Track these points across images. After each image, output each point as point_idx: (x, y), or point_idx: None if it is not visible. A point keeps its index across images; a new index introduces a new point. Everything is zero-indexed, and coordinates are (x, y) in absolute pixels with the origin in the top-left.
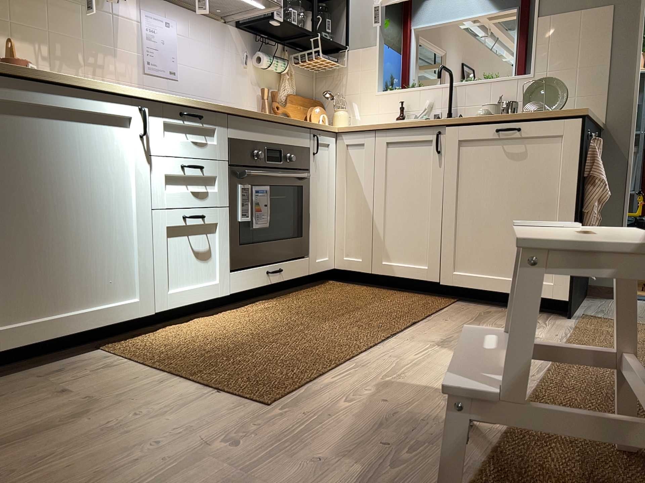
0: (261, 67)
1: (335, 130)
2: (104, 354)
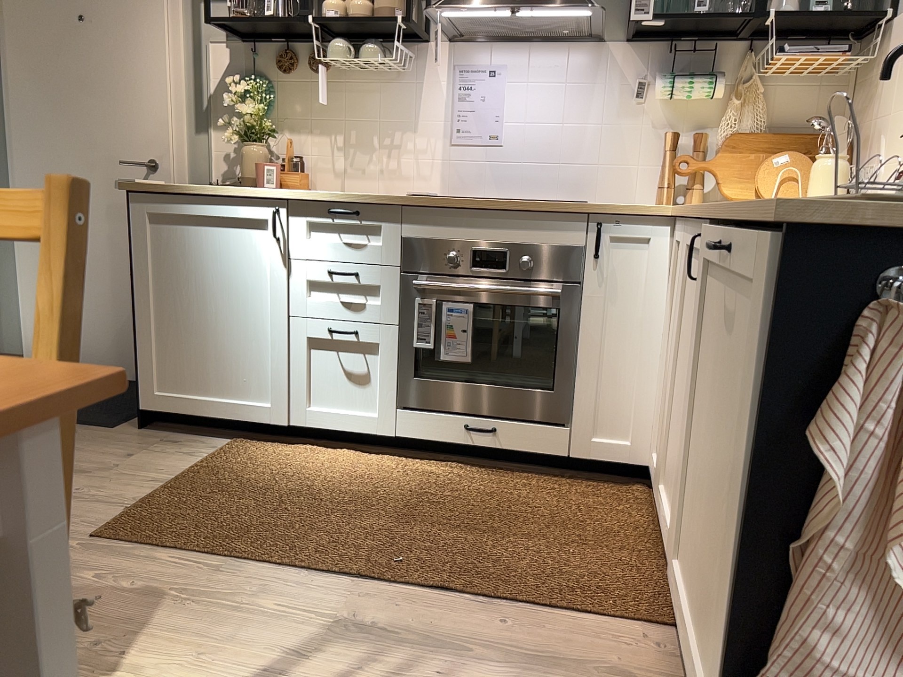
0: (652, 98)
1: (666, 215)
2: (211, 445)
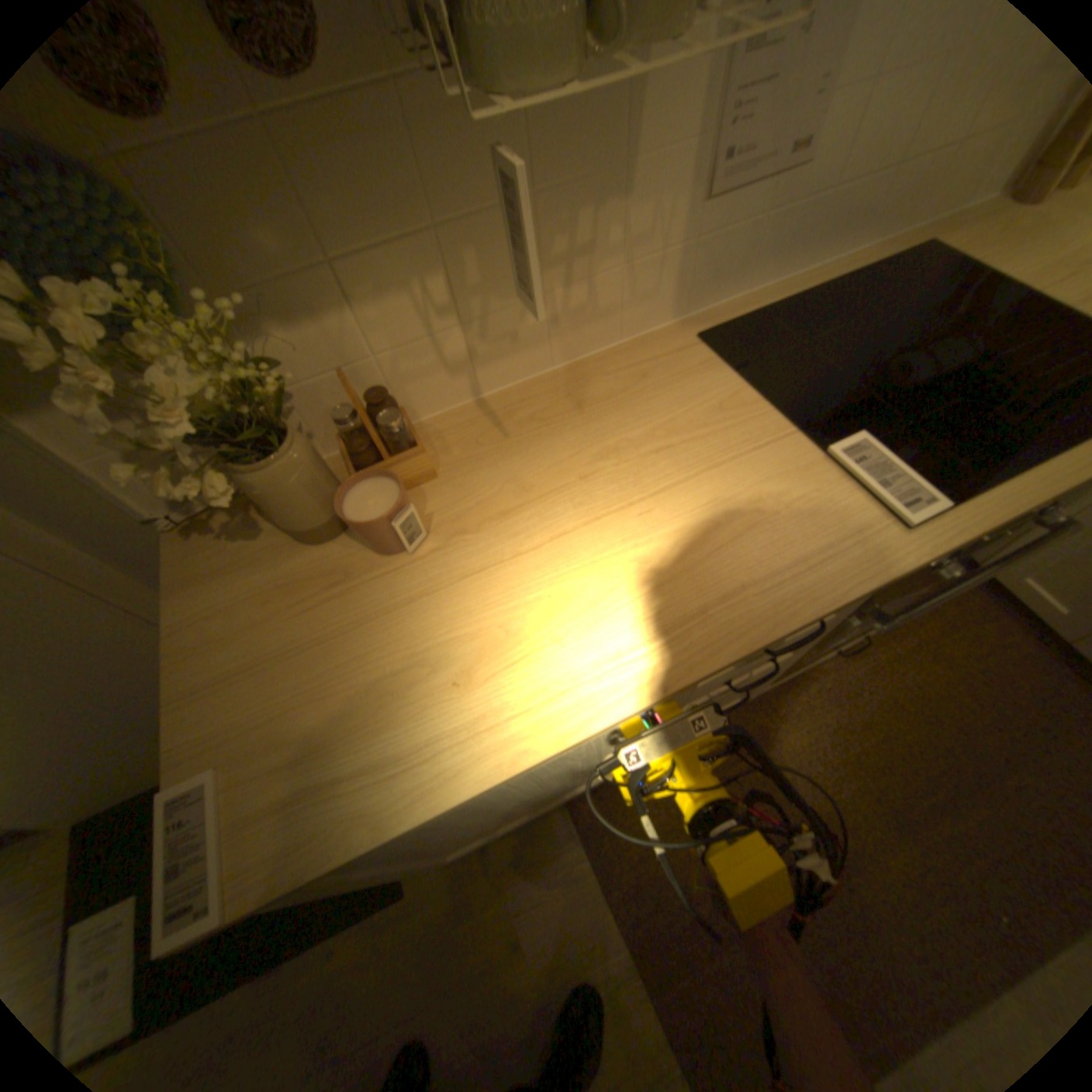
0: None
1: None
2: (564, 839)
